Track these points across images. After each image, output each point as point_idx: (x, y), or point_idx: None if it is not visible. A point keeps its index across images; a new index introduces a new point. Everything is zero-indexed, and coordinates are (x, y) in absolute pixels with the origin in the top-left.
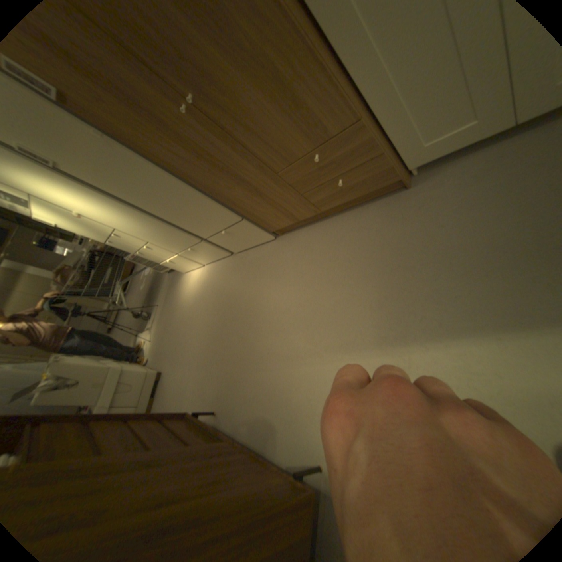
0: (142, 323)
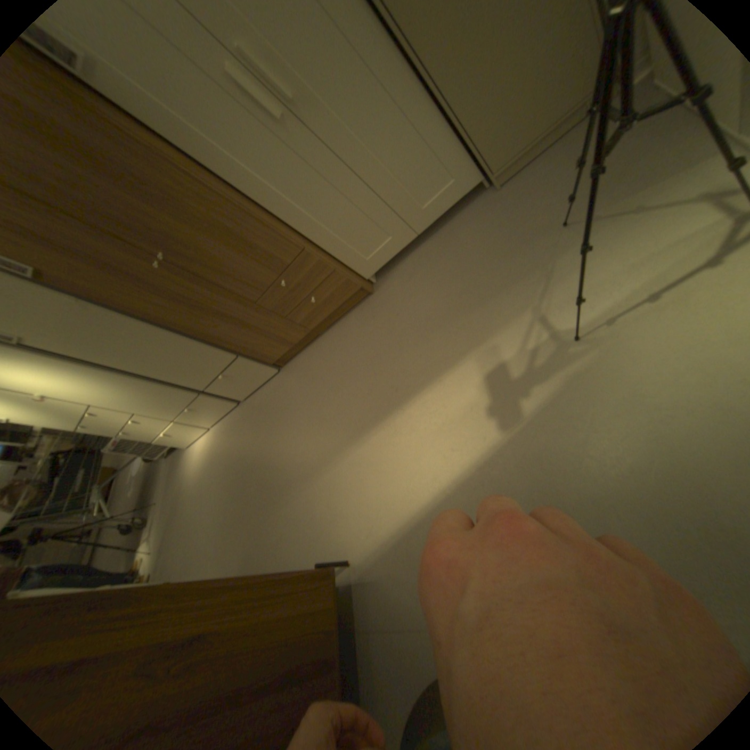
0: (134, 539)
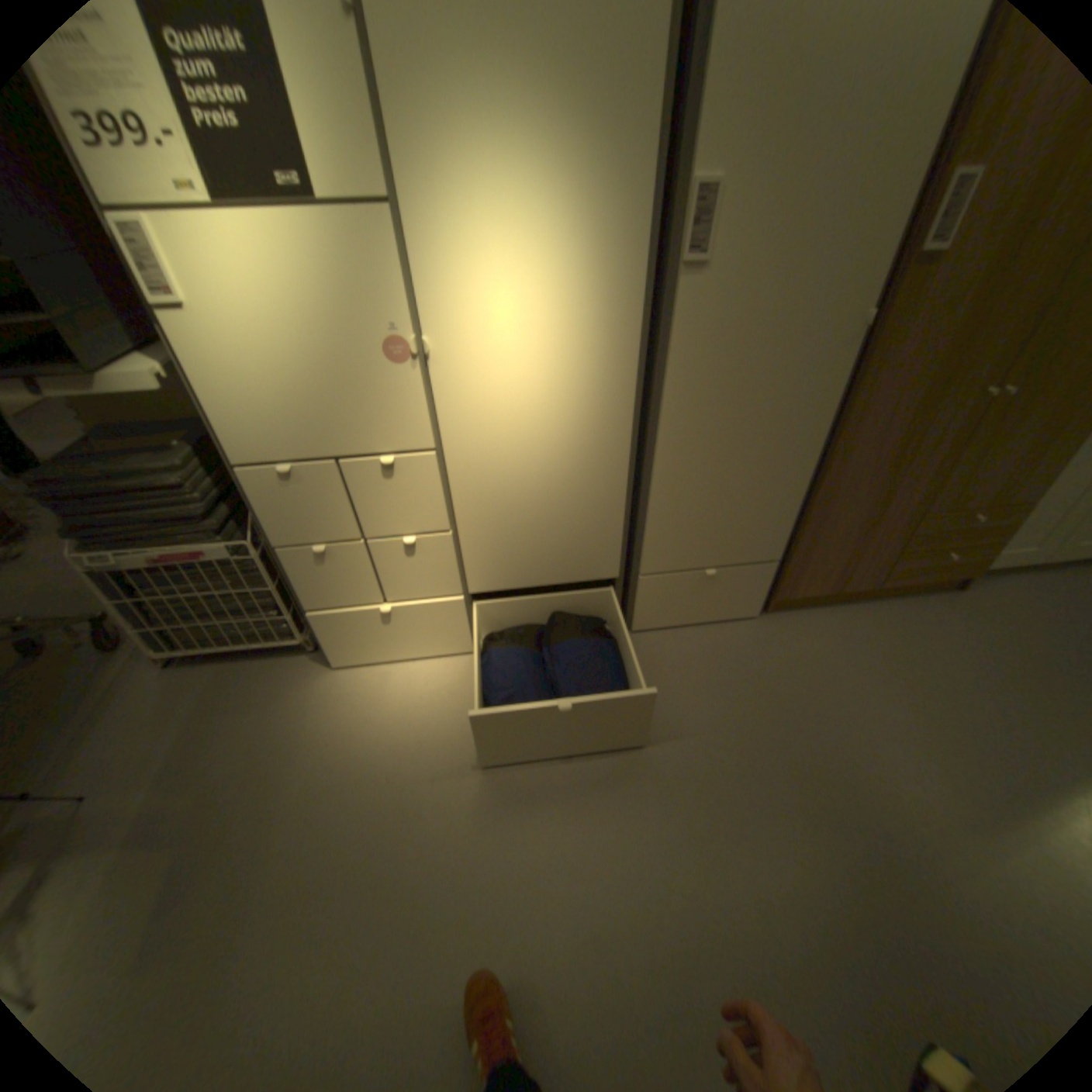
0: None
